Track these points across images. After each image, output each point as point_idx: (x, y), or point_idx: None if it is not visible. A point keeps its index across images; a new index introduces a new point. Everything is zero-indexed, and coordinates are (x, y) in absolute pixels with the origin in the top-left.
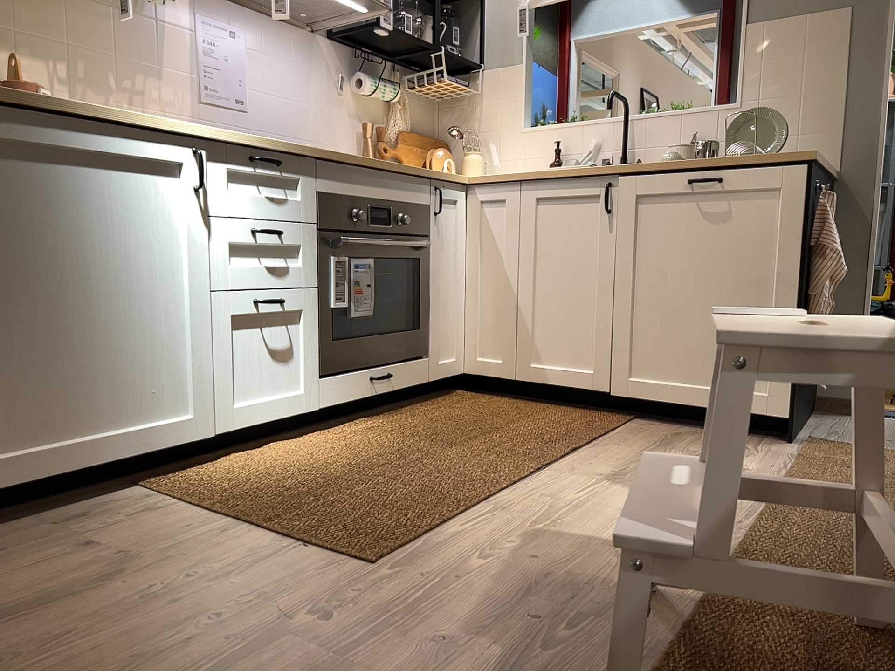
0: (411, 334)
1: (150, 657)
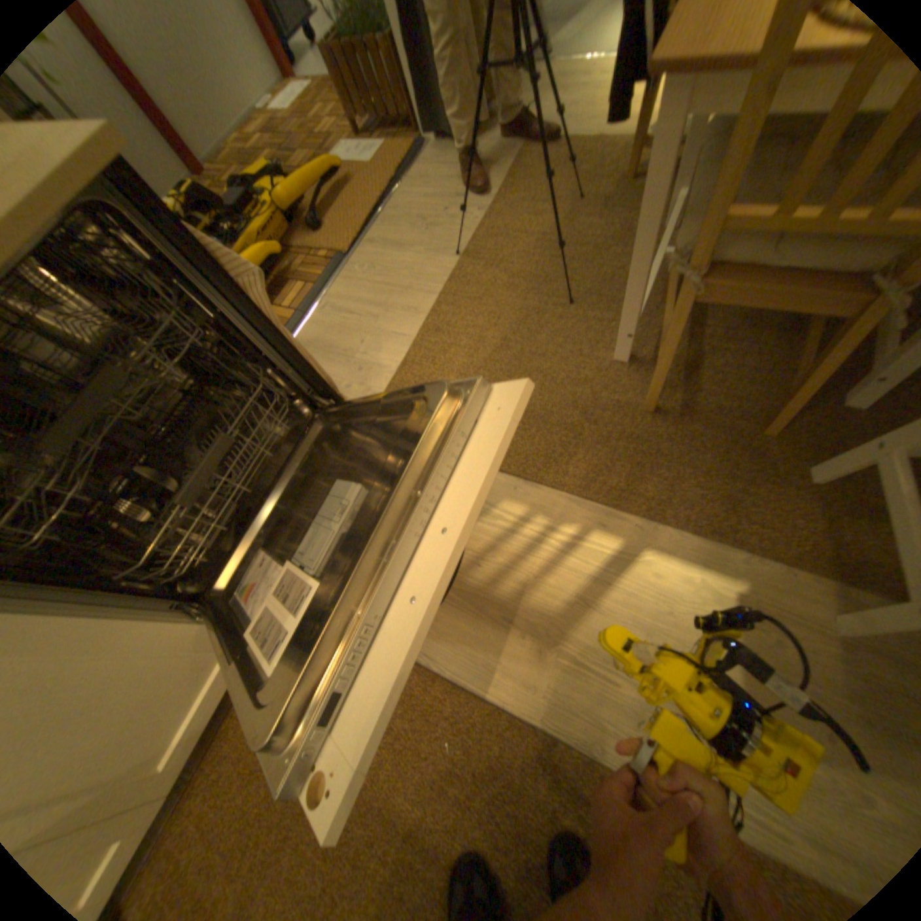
0: None
1: None
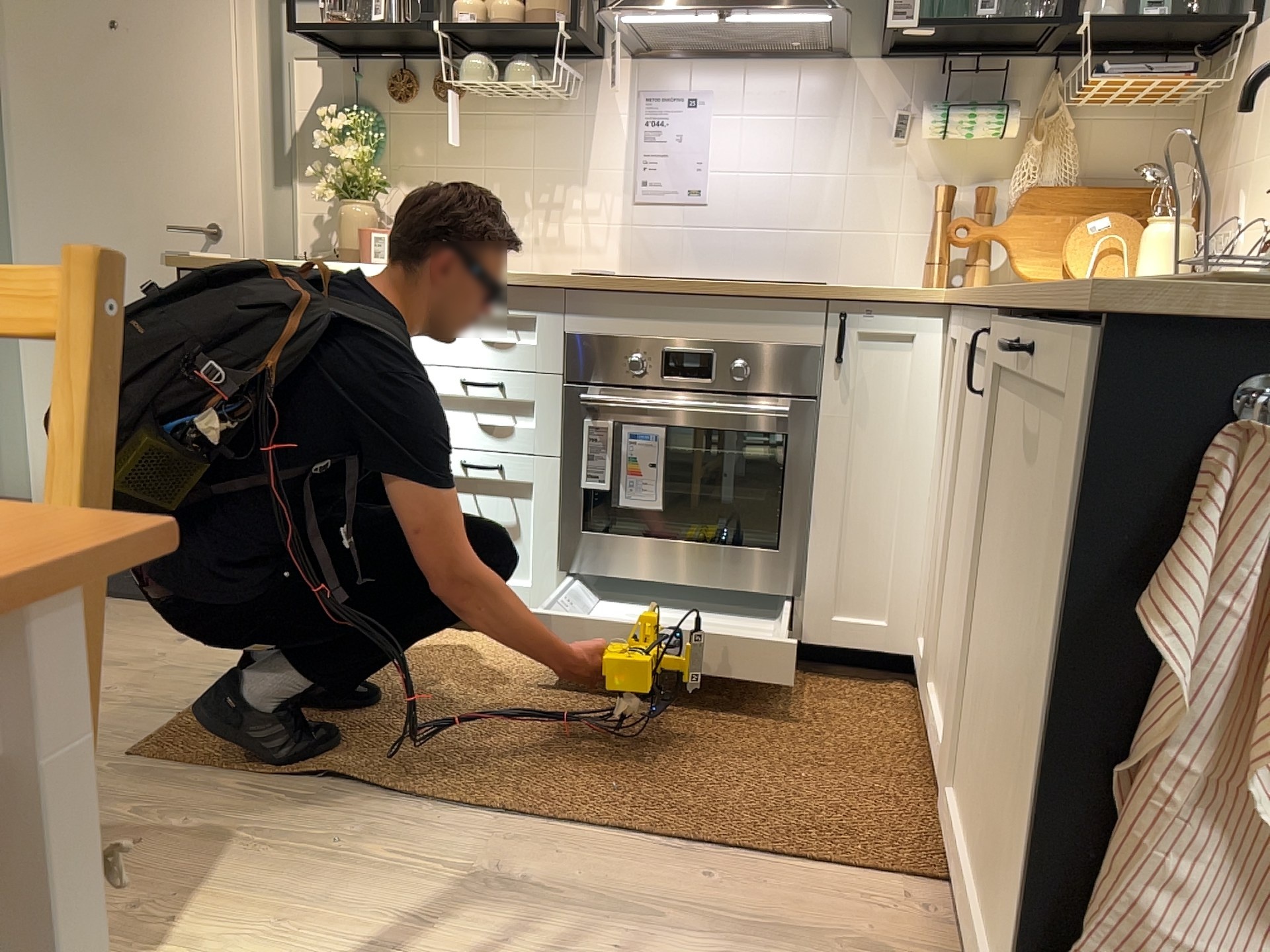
0: (764, 558)
1: None
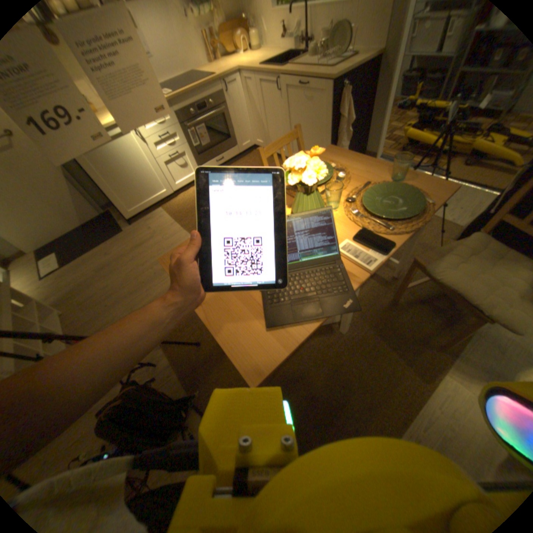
0: (229, 139)
1: (153, 255)
